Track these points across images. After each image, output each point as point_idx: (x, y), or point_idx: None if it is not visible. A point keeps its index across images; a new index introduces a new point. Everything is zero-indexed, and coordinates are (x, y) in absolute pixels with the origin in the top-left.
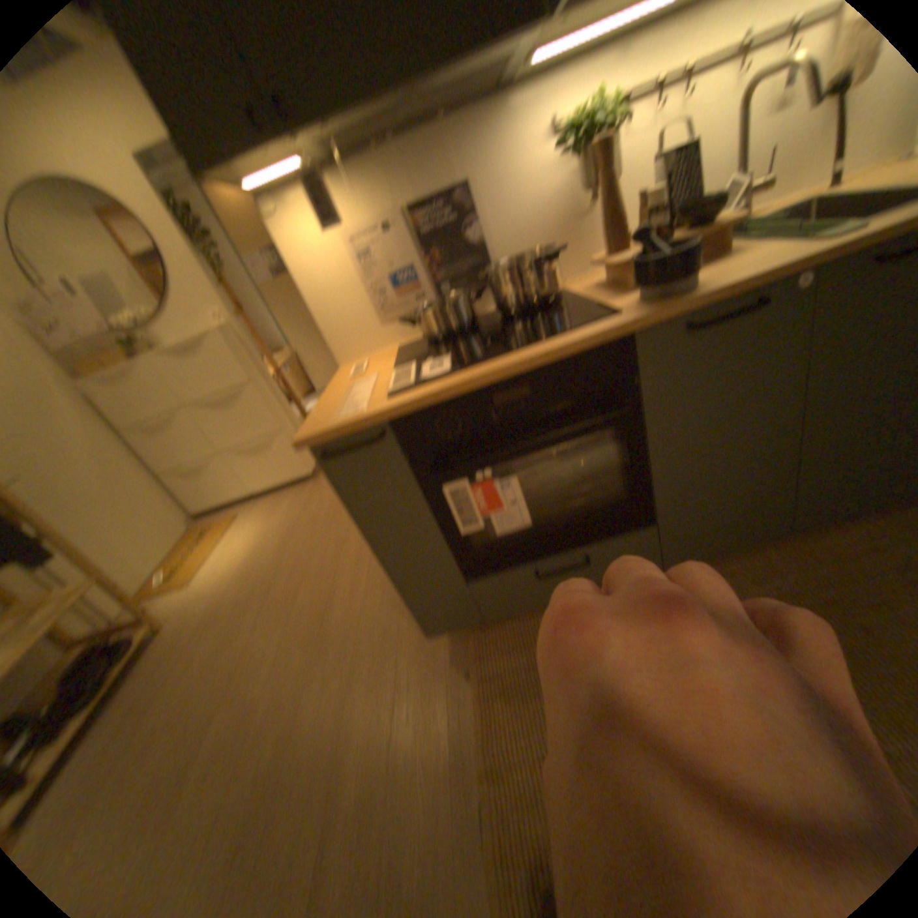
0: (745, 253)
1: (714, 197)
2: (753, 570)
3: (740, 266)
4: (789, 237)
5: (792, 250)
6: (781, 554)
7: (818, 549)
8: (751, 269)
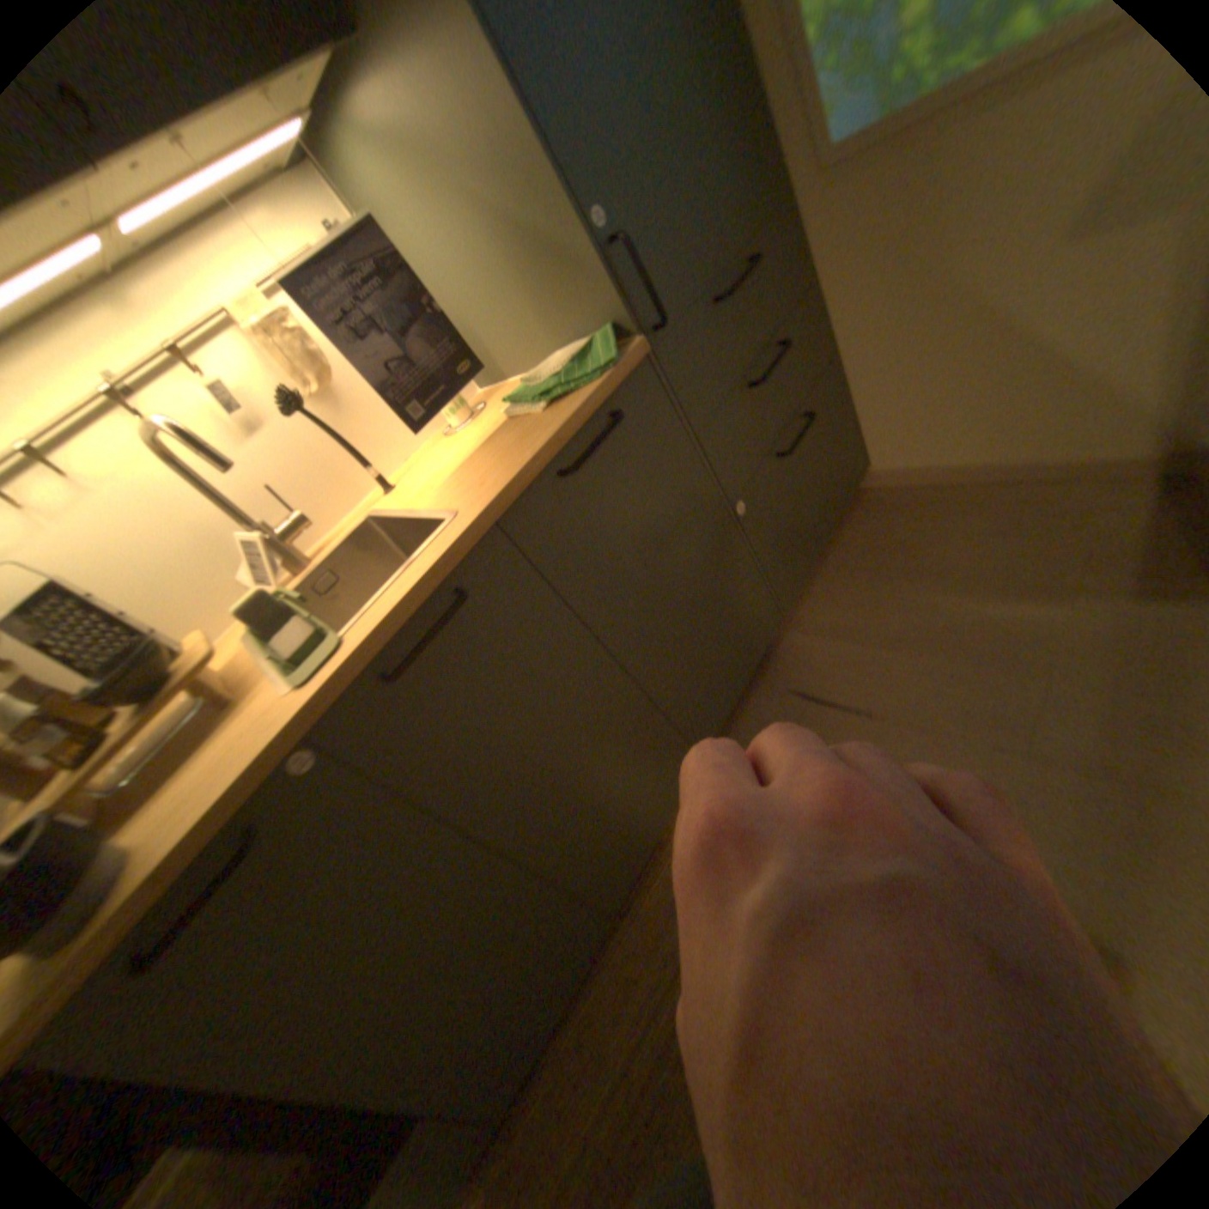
0: (235, 713)
1: (141, 648)
2: (605, 994)
3: (202, 778)
4: (282, 666)
5: (263, 719)
6: (623, 937)
7: (652, 900)
8: (198, 800)
